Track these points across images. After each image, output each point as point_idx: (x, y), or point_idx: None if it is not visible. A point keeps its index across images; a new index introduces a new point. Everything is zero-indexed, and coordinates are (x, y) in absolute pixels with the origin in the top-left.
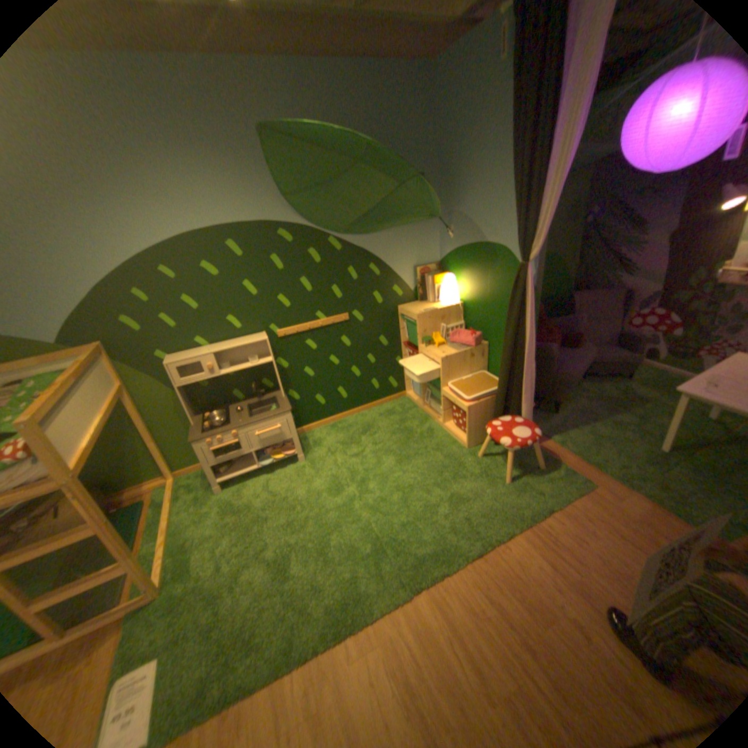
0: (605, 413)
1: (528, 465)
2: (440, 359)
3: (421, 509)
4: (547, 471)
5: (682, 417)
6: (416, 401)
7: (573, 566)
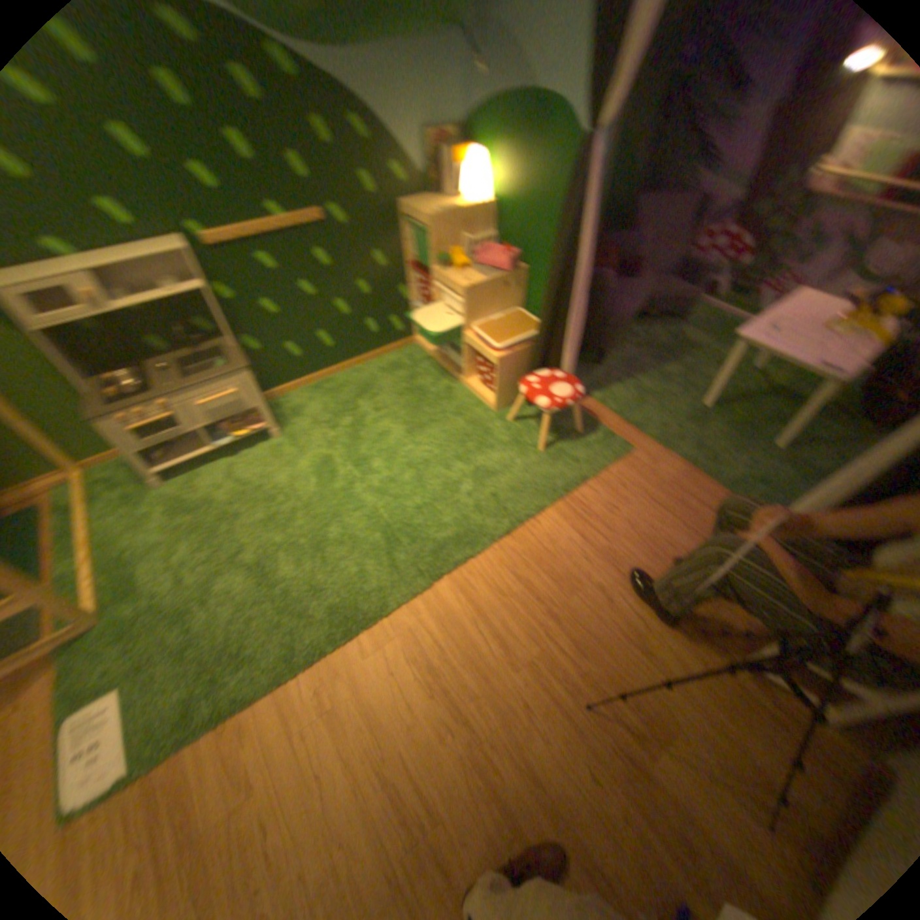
0: (651, 363)
1: (563, 429)
2: (462, 289)
3: (438, 488)
4: (583, 434)
5: (732, 367)
6: (428, 351)
7: (602, 533)
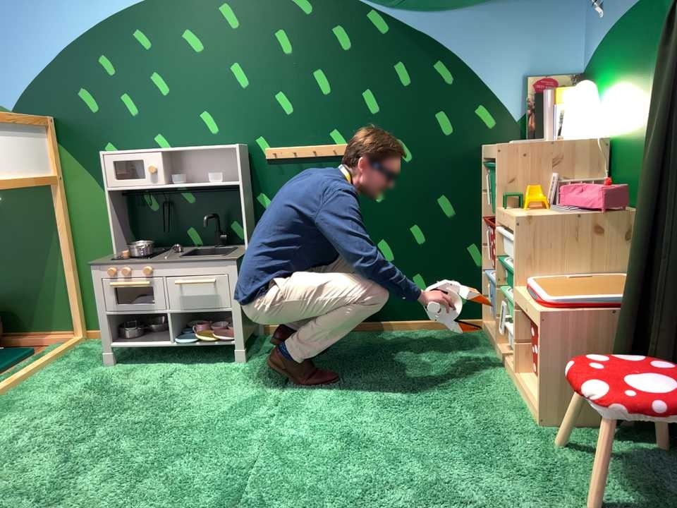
0: None
1: None
2: (517, 218)
3: (359, 483)
4: None
5: None
6: (492, 335)
7: None
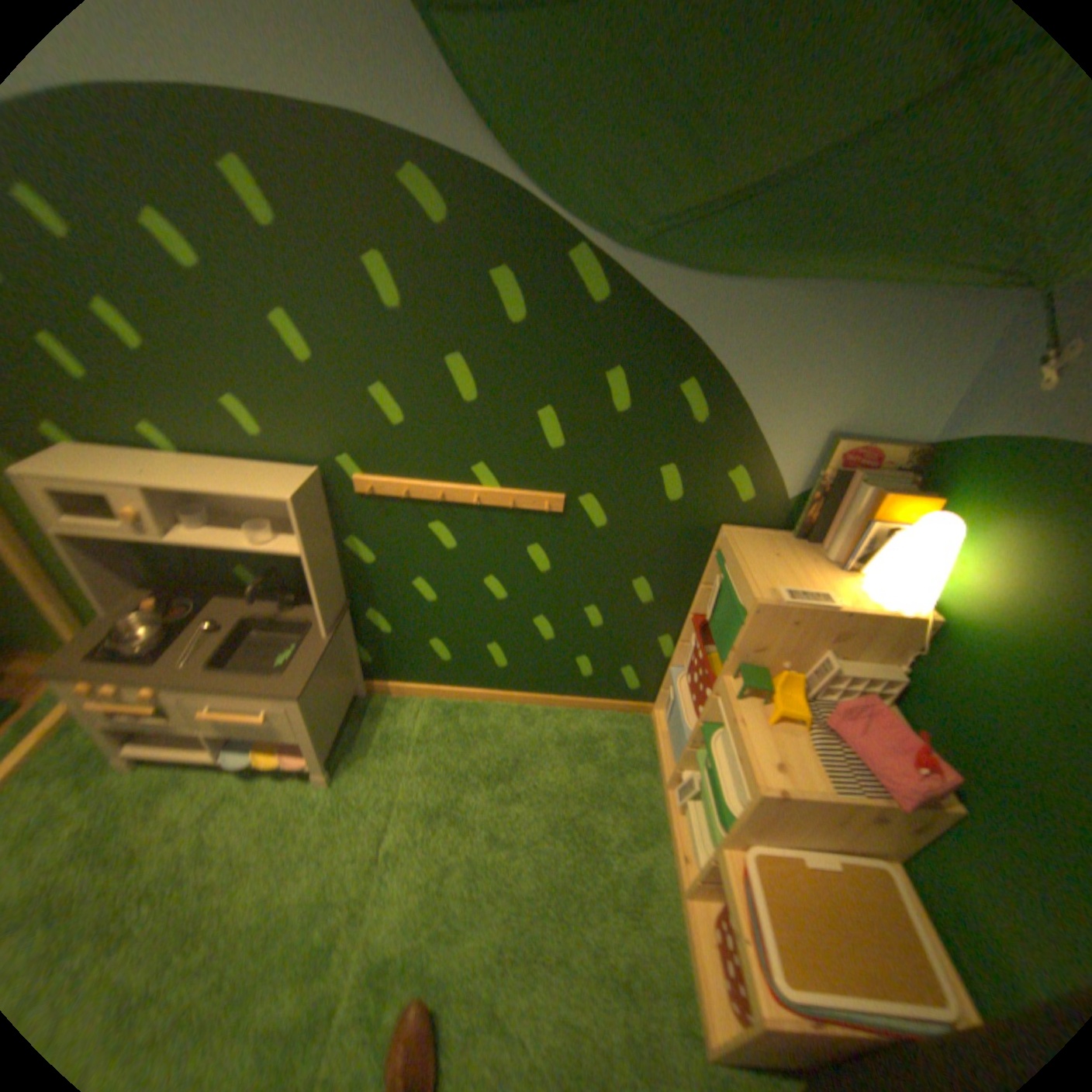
0: None
1: None
2: (763, 798)
3: None
4: None
5: None
6: (663, 759)
7: None
